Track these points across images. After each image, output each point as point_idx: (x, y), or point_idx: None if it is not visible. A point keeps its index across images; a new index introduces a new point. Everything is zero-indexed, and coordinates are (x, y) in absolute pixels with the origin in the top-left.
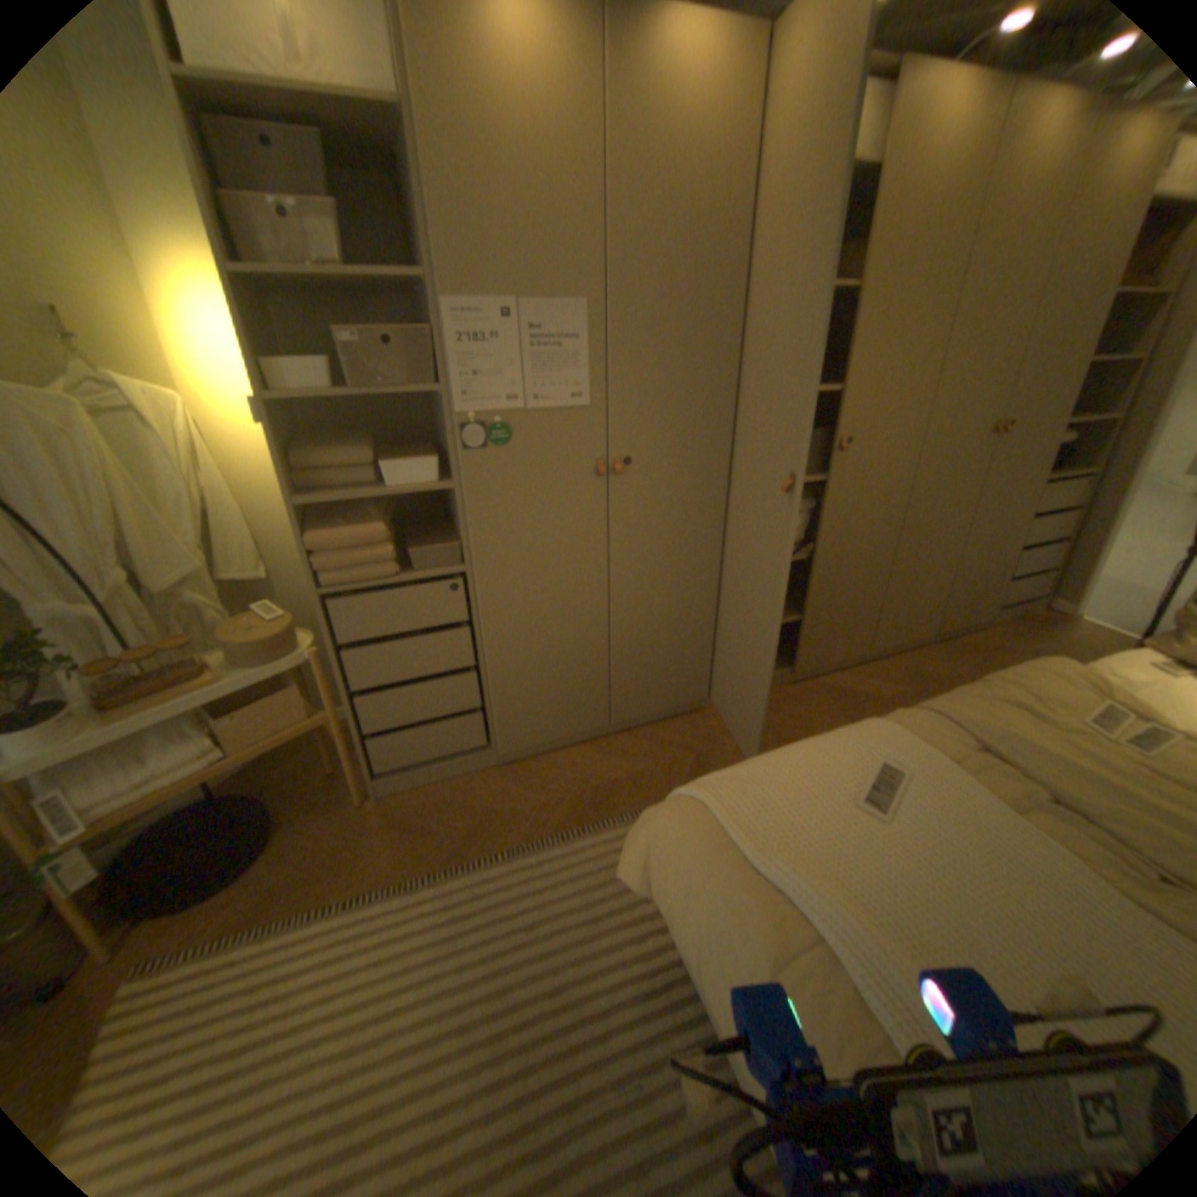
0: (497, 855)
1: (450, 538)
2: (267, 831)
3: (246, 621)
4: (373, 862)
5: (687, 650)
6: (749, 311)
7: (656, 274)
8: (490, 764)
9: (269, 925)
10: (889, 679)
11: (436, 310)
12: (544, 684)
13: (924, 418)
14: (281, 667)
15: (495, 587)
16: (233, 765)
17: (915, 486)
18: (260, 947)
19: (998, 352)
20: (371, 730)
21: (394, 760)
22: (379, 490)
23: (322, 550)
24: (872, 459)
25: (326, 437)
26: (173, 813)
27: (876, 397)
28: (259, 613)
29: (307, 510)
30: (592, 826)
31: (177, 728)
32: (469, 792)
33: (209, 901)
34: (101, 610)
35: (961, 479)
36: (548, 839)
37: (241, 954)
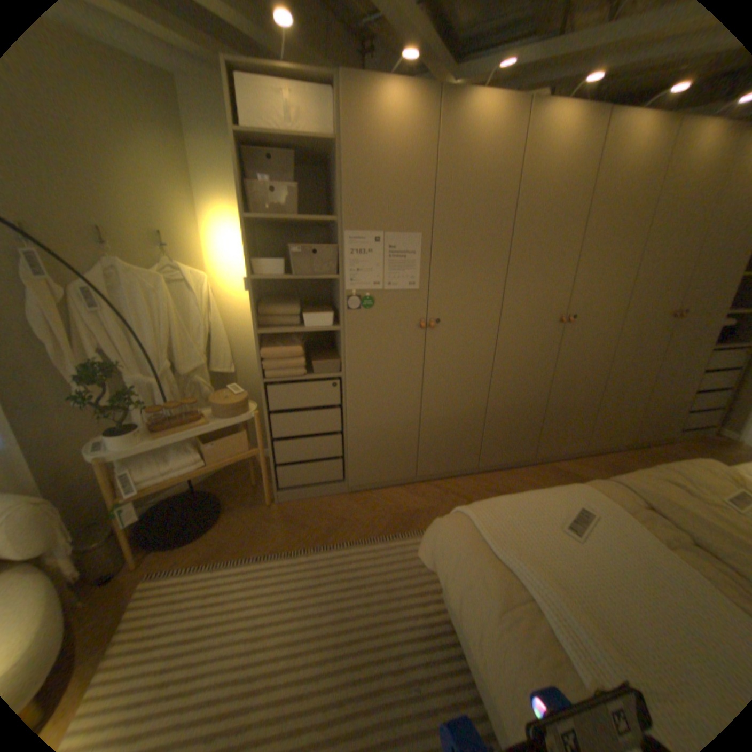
0: (343, 544)
1: (335, 357)
2: (218, 513)
3: (224, 393)
4: (274, 538)
5: (466, 436)
6: (514, 241)
7: (461, 220)
8: (343, 491)
9: (216, 564)
10: (599, 469)
11: (341, 238)
12: (379, 446)
13: (625, 306)
14: (239, 420)
15: (356, 387)
16: (209, 470)
17: (619, 347)
18: (211, 575)
19: (675, 268)
20: (280, 462)
21: (290, 481)
22: (301, 329)
23: (268, 358)
24: (590, 328)
25: (276, 299)
26: (171, 496)
27: (592, 291)
28: (231, 390)
29: (262, 337)
30: (401, 535)
31: (184, 447)
32: (330, 506)
33: (186, 546)
34: (158, 381)
35: (651, 345)
36: (374, 539)
37: (200, 577)
